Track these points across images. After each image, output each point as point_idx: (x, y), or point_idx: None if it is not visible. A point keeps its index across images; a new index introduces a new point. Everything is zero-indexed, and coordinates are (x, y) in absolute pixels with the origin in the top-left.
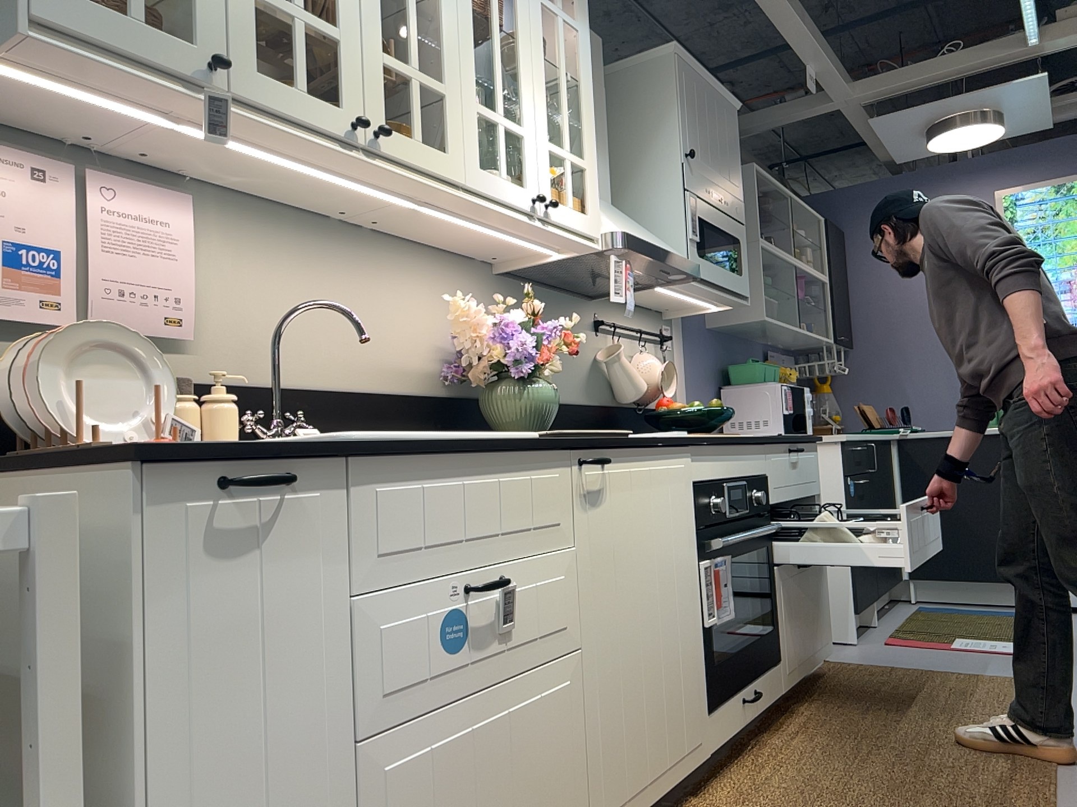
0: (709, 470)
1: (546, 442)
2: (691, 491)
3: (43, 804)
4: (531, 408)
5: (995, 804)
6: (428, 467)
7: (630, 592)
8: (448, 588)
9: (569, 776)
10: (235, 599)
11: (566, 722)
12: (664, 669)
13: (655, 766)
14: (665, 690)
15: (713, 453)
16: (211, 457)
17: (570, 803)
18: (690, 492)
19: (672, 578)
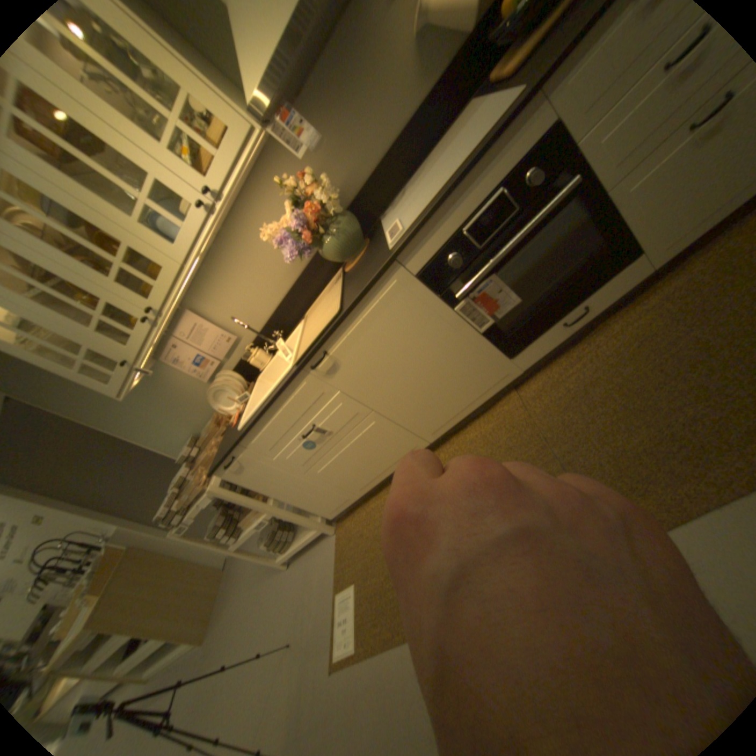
0: (431, 248)
1: (287, 384)
2: (420, 278)
3: (256, 508)
4: (336, 254)
5: (690, 462)
6: (260, 426)
7: (391, 374)
8: (298, 439)
9: (398, 437)
10: (253, 474)
11: (383, 429)
12: (445, 376)
13: (462, 405)
14: (452, 381)
15: (429, 230)
16: (219, 467)
17: (405, 441)
18: (413, 288)
19: (424, 342)
